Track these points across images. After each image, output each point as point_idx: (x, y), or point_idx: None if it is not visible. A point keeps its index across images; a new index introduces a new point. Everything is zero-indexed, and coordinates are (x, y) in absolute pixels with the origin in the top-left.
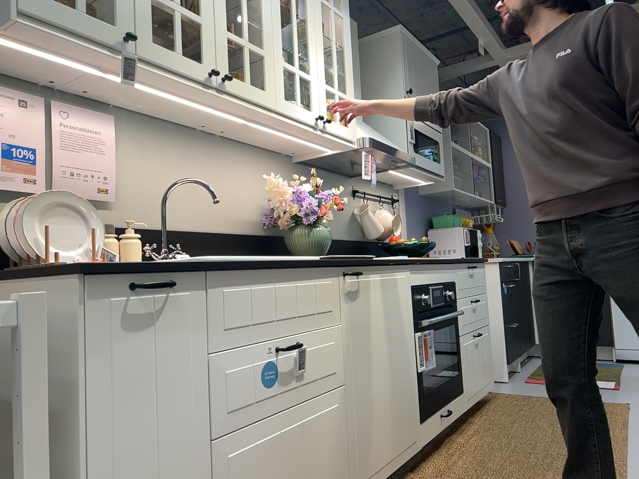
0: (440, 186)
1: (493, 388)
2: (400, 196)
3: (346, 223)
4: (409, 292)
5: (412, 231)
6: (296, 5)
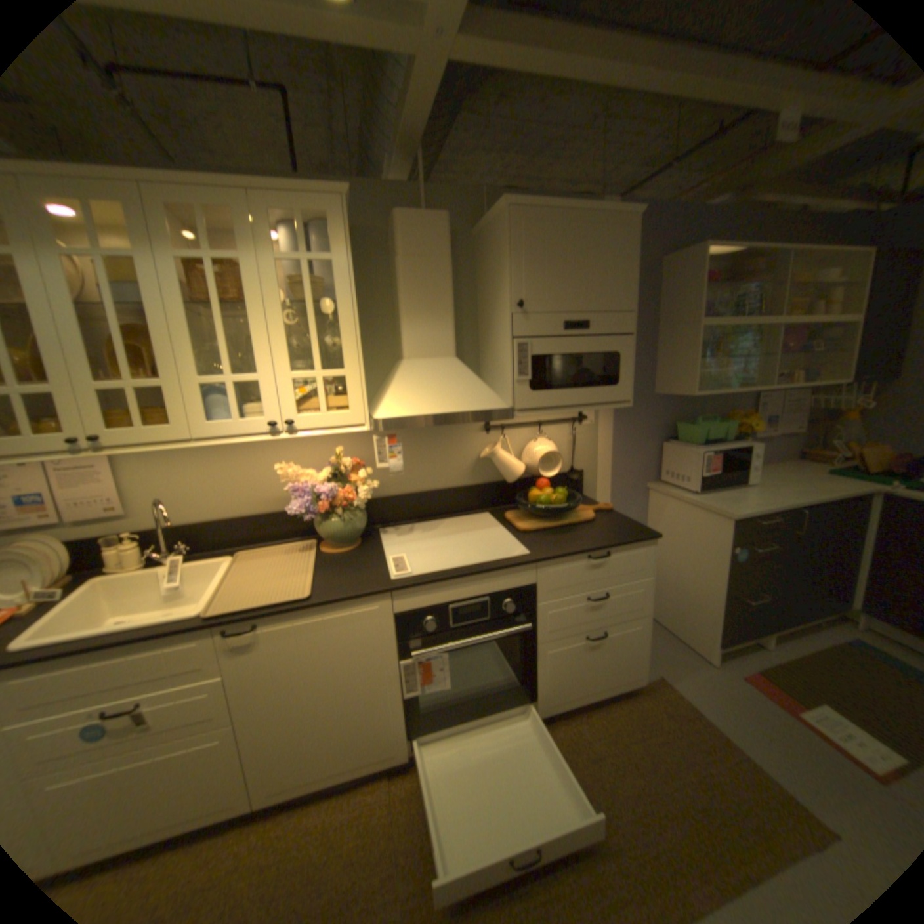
0: (679, 387)
1: (678, 674)
2: (599, 408)
3: (466, 467)
4: (385, 622)
5: (623, 447)
6: (238, 280)
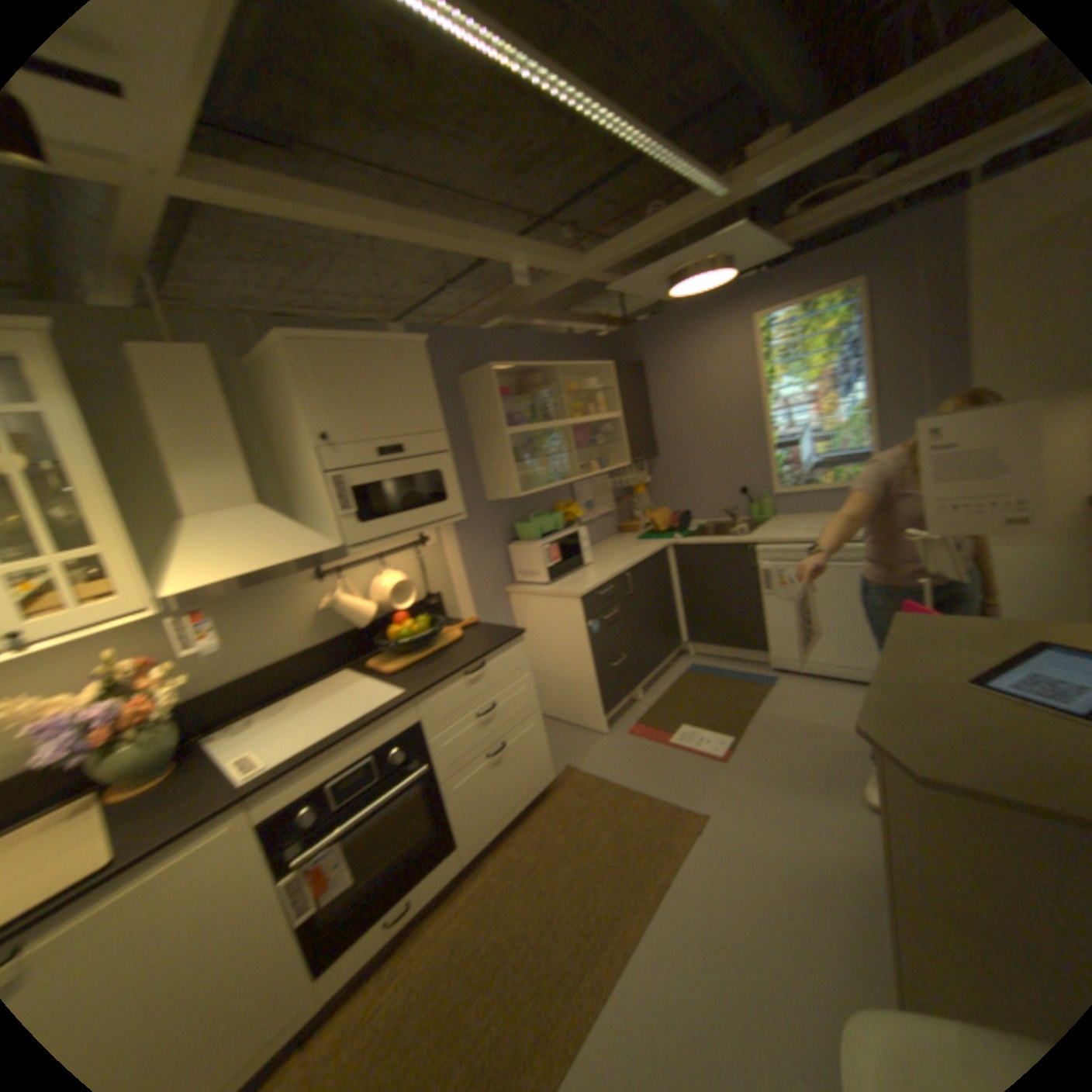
0: (507, 491)
1: (579, 755)
2: (440, 526)
3: (307, 624)
4: (246, 839)
5: (474, 559)
6: None
